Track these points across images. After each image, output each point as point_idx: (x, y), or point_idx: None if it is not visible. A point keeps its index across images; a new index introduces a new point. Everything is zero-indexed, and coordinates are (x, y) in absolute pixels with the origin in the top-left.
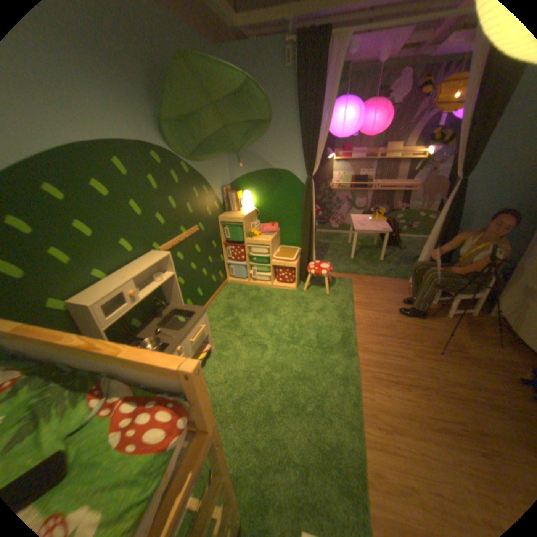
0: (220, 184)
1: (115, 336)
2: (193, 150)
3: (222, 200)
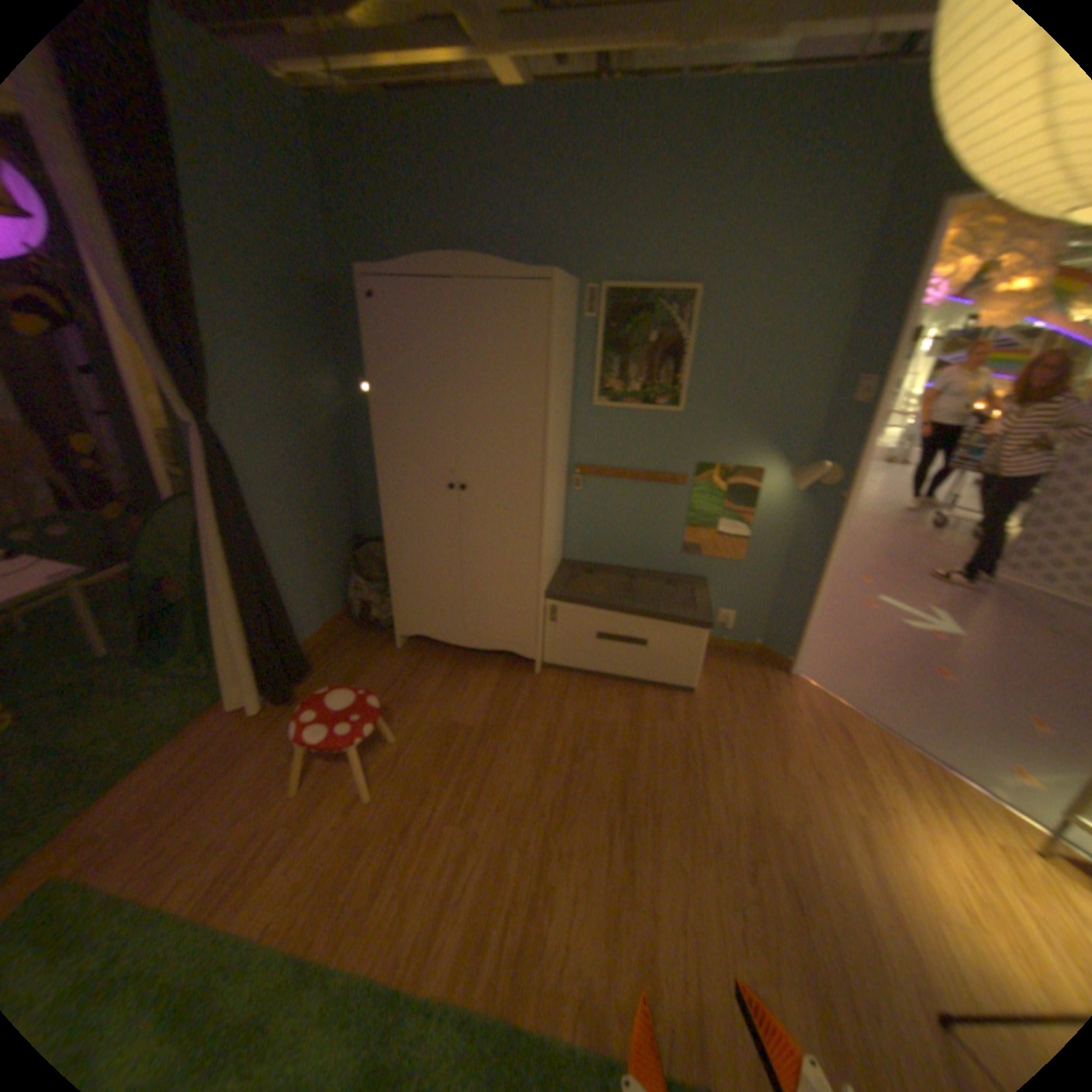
0: None
1: None
2: None
3: None
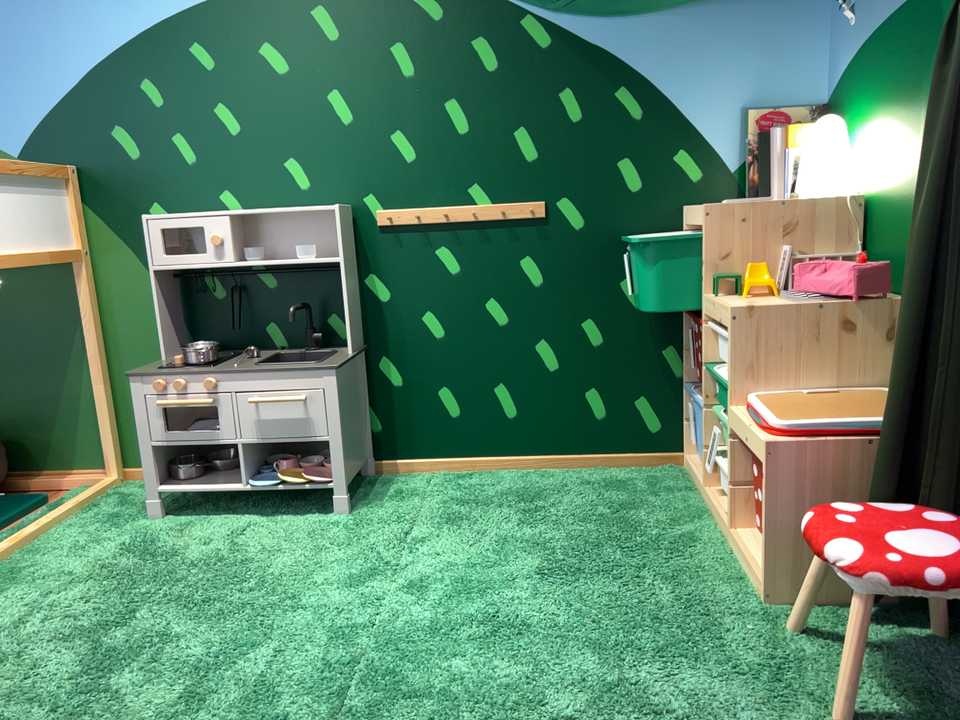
0: (741, 95)
1: (229, 329)
2: None
3: (740, 154)
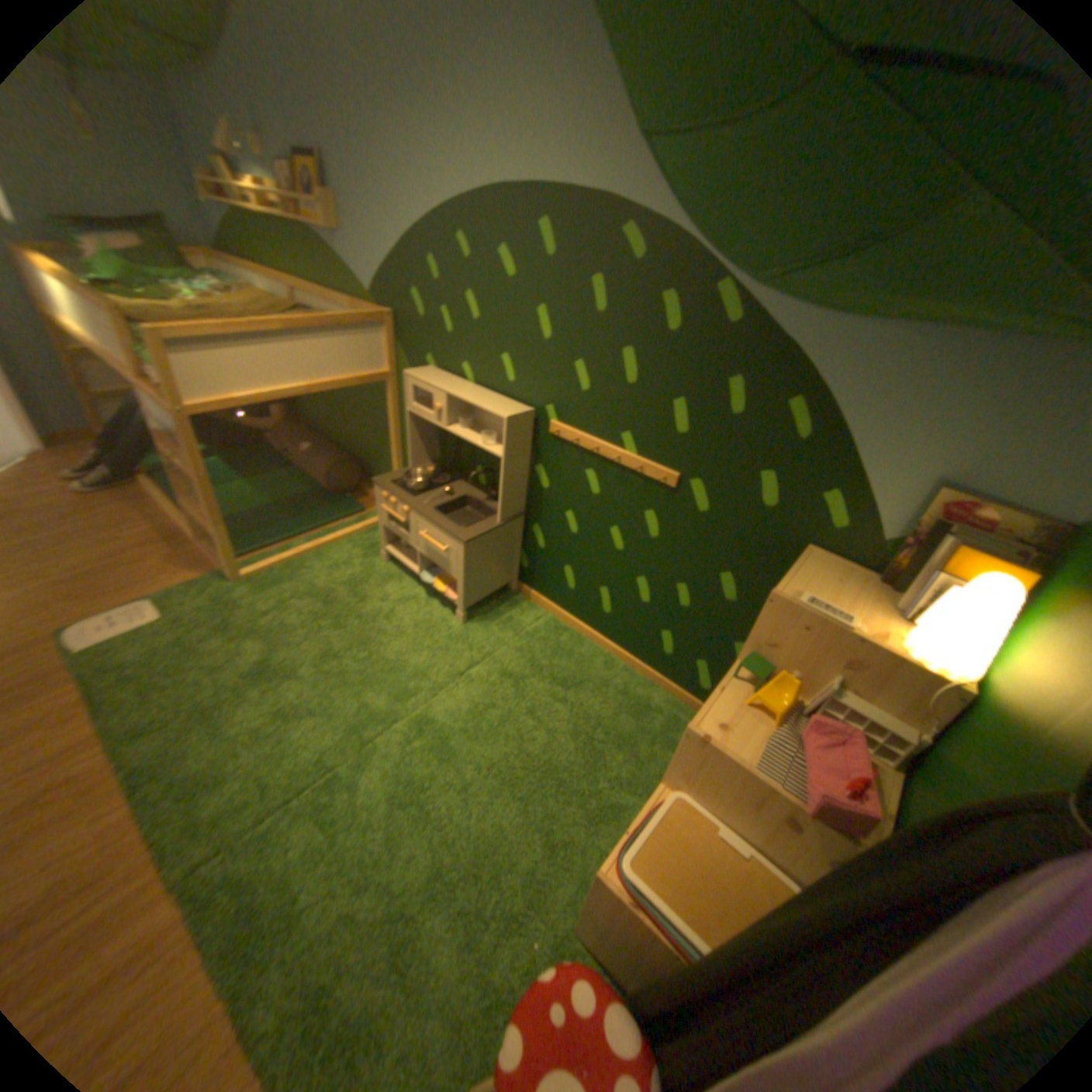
0: (950, 466)
1: (458, 460)
2: (816, 260)
3: (908, 530)
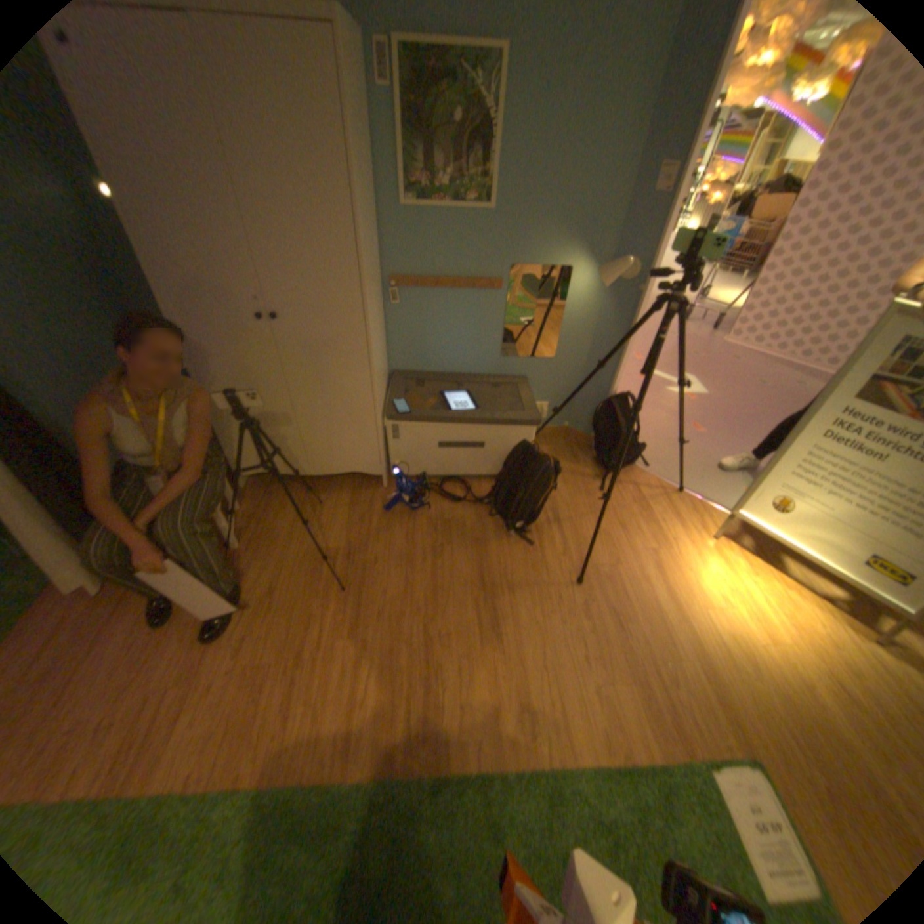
0: None
1: None
2: None
3: None
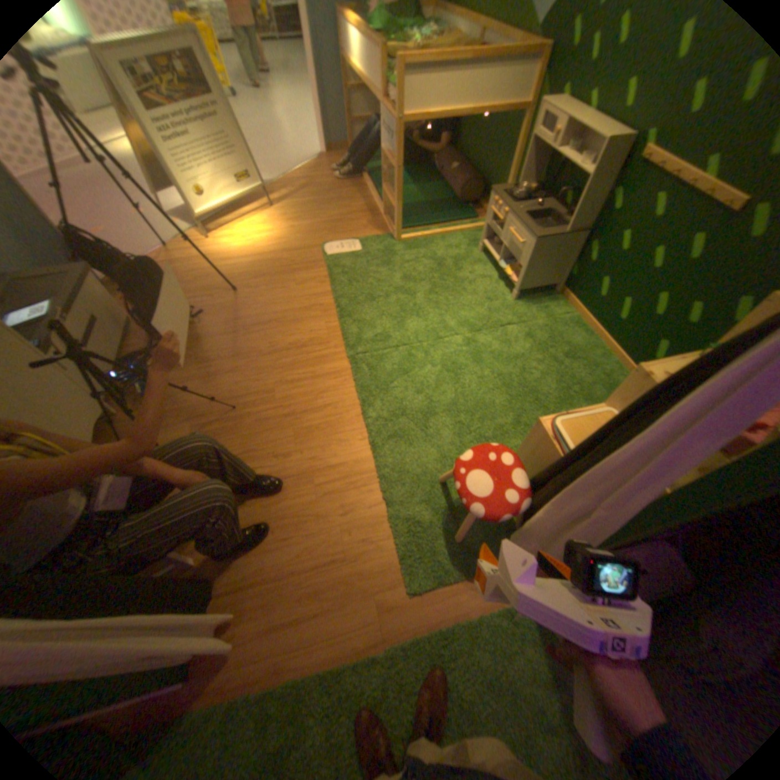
0: None
1: (555, 182)
2: None
3: None
